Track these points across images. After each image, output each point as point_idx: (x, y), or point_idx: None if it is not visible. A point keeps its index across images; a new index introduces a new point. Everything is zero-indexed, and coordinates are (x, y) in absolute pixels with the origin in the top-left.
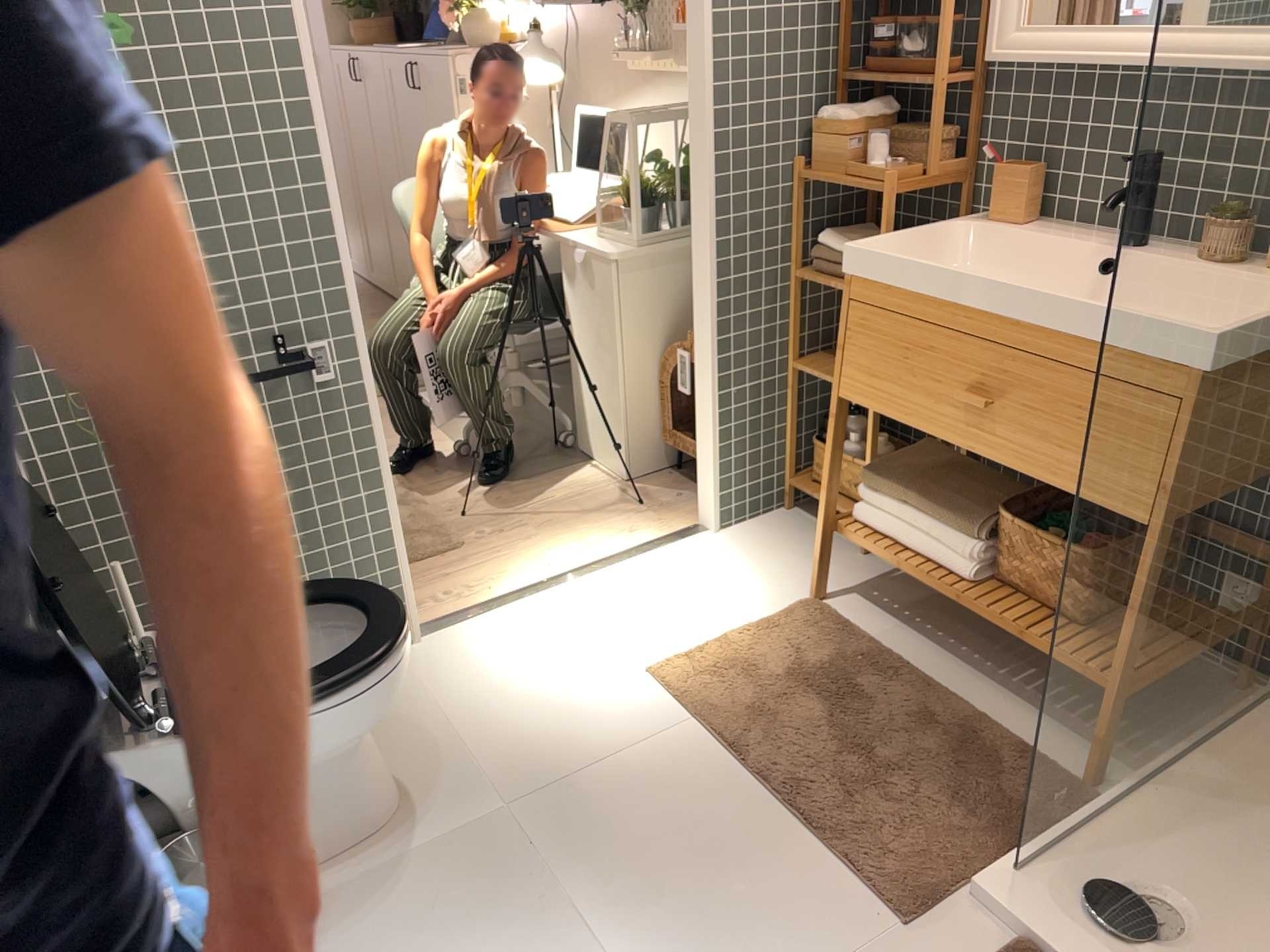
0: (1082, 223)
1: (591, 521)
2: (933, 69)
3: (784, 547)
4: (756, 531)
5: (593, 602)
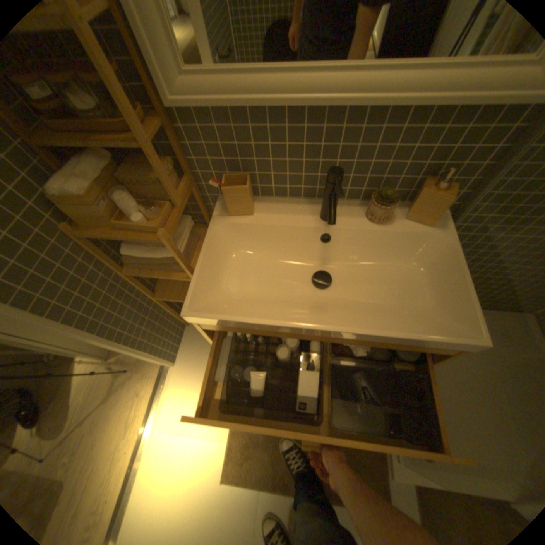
0: (280, 194)
1: (113, 403)
2: (135, 136)
3: (205, 351)
4: (187, 350)
5: (163, 463)
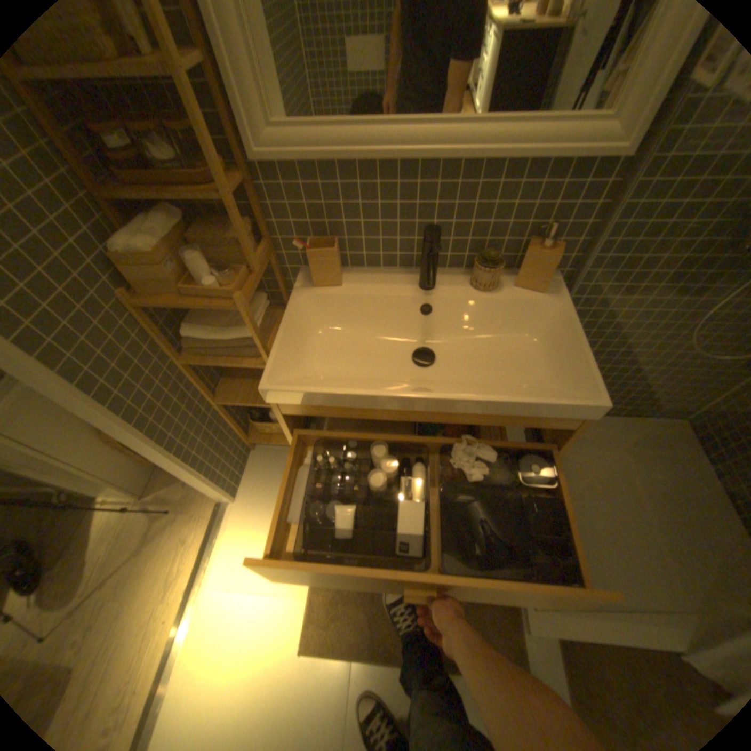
0: (372, 264)
1: (149, 556)
2: (218, 185)
3: (276, 481)
4: (253, 481)
5: (218, 631)
